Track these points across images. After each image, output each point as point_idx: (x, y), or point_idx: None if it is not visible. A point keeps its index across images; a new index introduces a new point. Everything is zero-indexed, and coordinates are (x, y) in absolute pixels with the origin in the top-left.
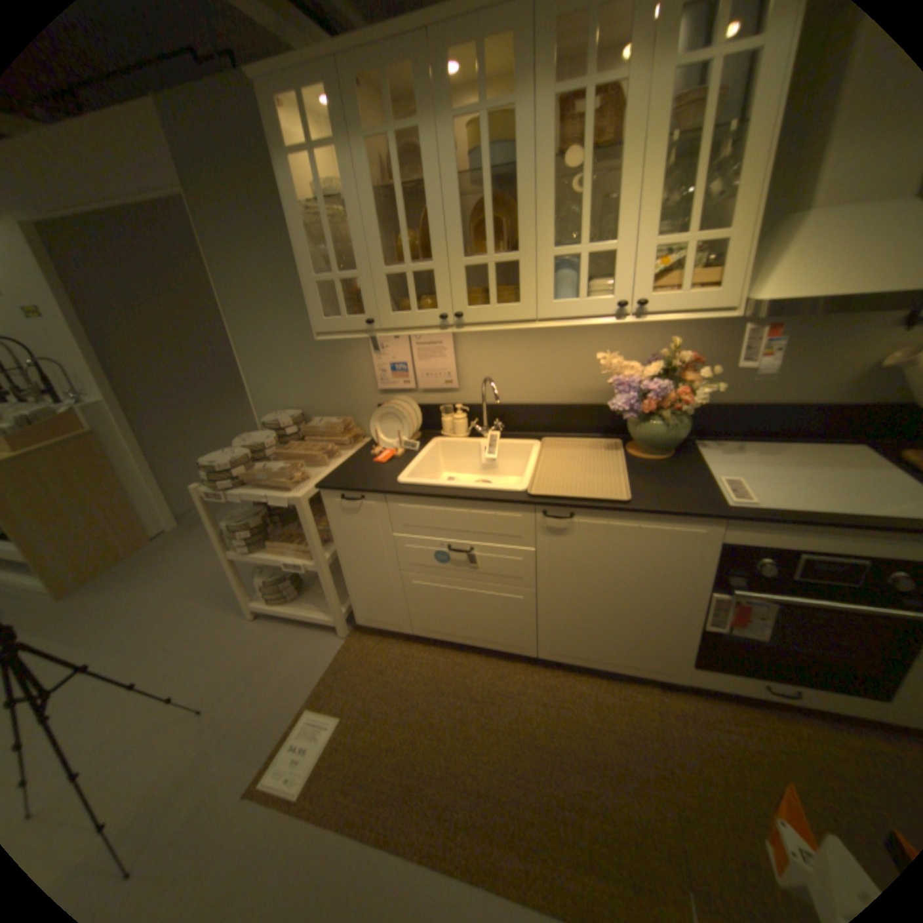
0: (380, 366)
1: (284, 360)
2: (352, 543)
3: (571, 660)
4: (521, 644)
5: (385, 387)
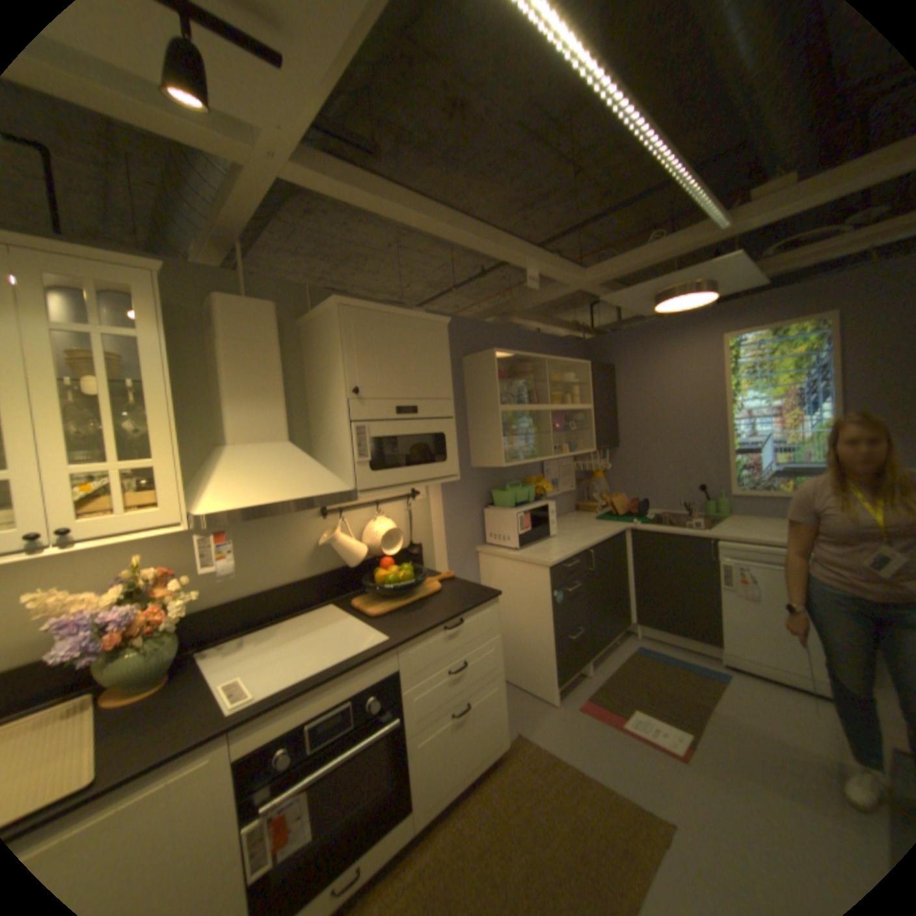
0: None
1: None
2: None
3: None
4: None
5: None
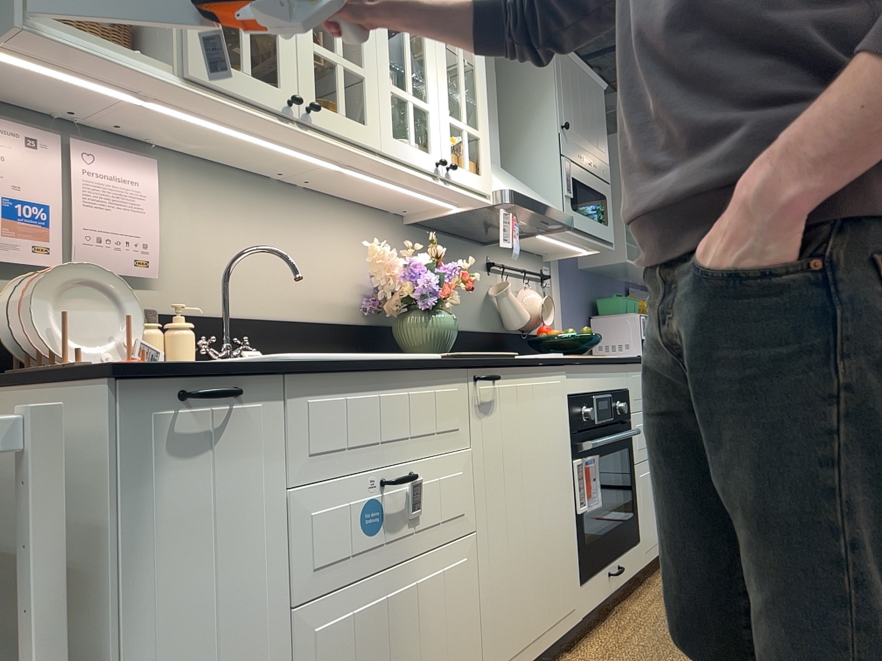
0: None
1: None
2: (171, 567)
3: None
4: None
5: None
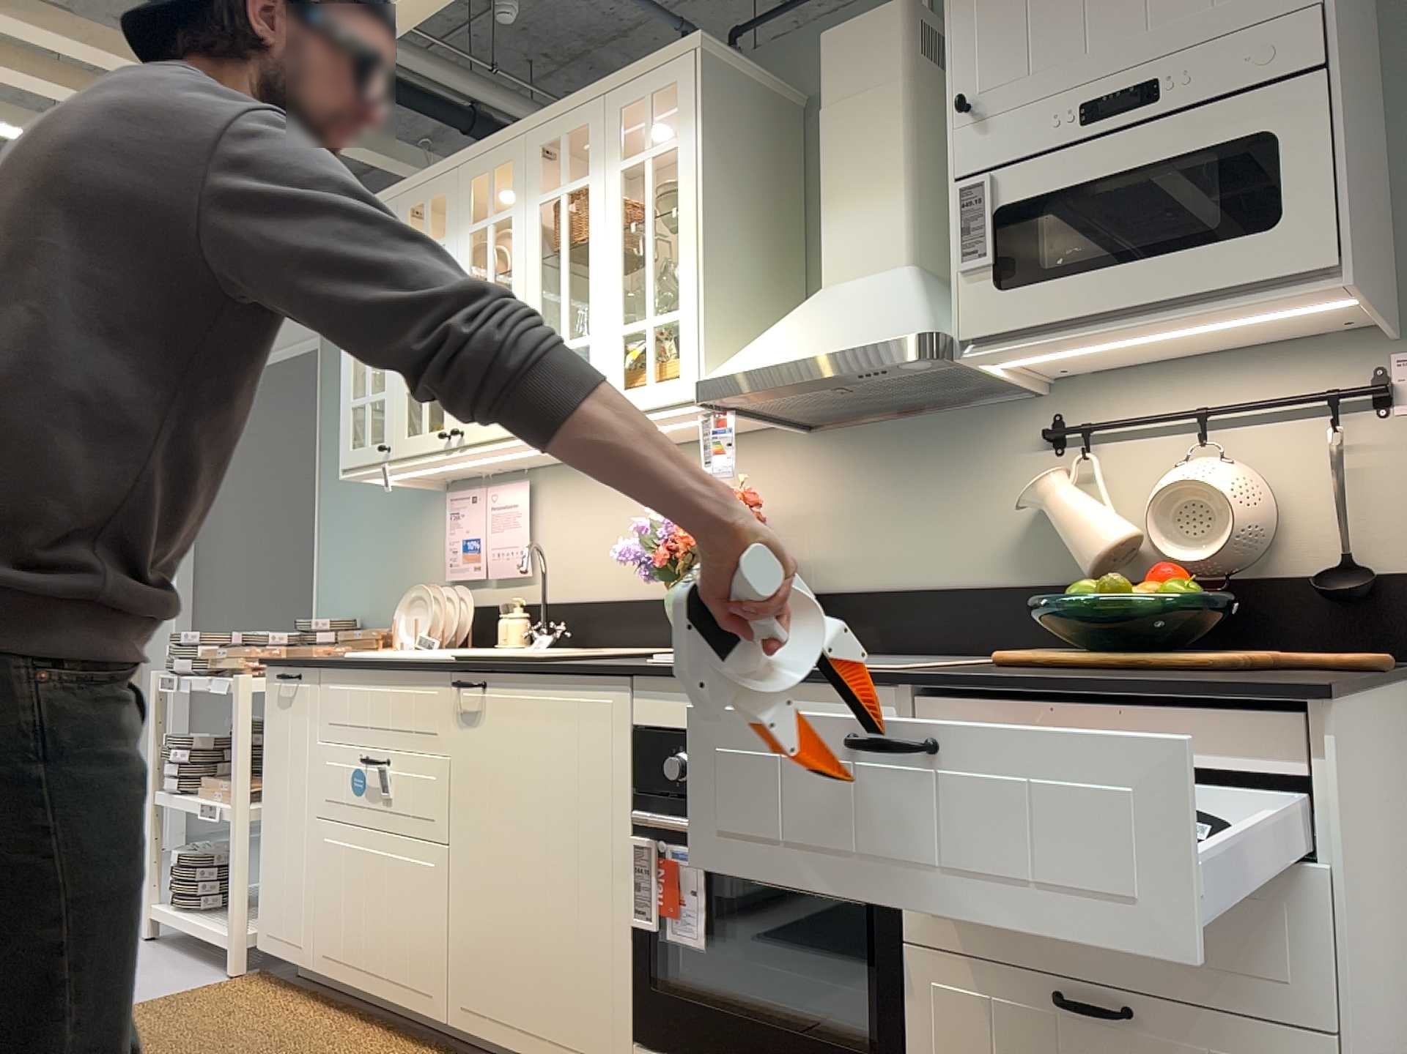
0: (450, 544)
1: (360, 542)
2: (278, 762)
3: (484, 1027)
4: (427, 983)
5: (453, 578)
